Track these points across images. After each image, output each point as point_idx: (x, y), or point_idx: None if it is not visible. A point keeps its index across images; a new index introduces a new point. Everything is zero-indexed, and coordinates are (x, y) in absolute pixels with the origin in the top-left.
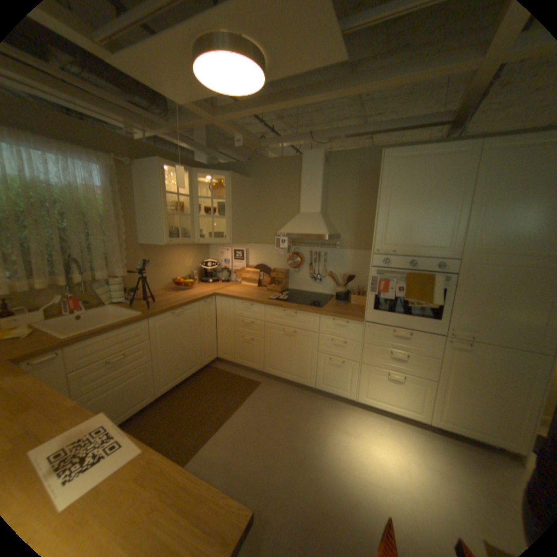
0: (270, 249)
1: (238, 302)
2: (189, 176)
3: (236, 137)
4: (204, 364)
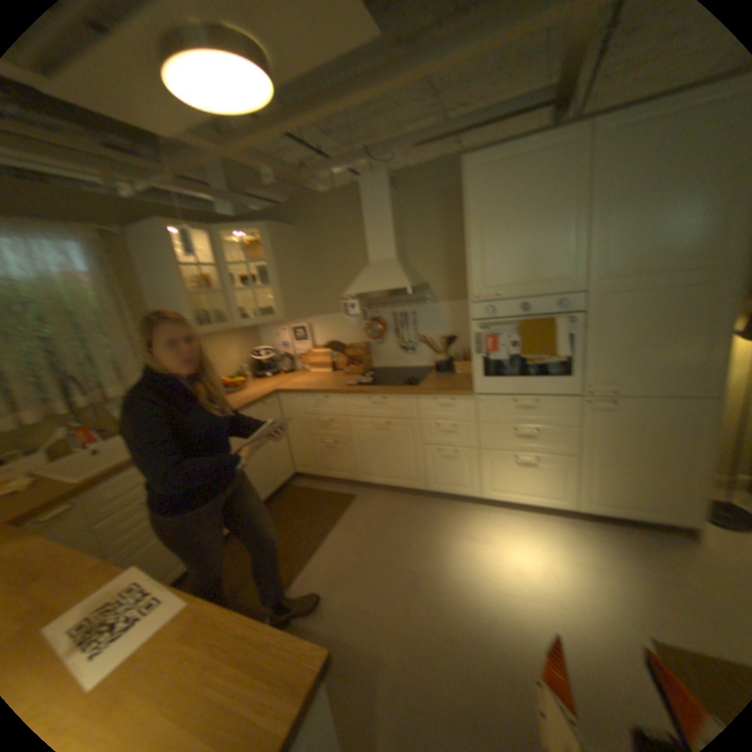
0: (341, 319)
1: (310, 397)
2: (212, 237)
3: (265, 173)
4: (280, 485)
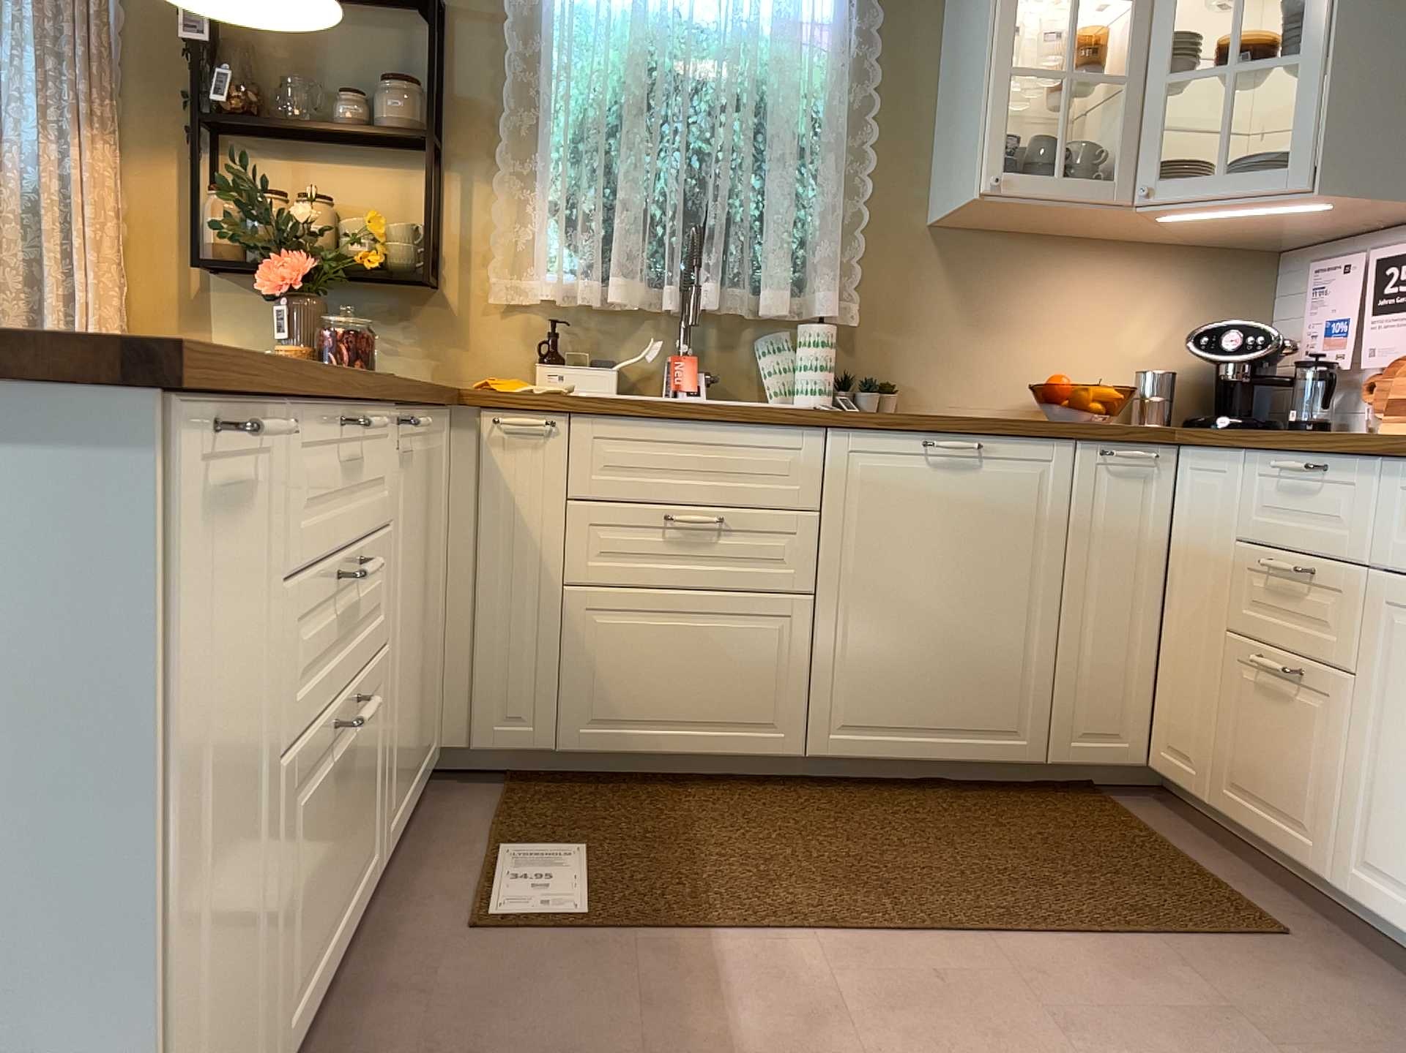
0: None
1: (1265, 463)
2: None
3: None
4: (1061, 753)
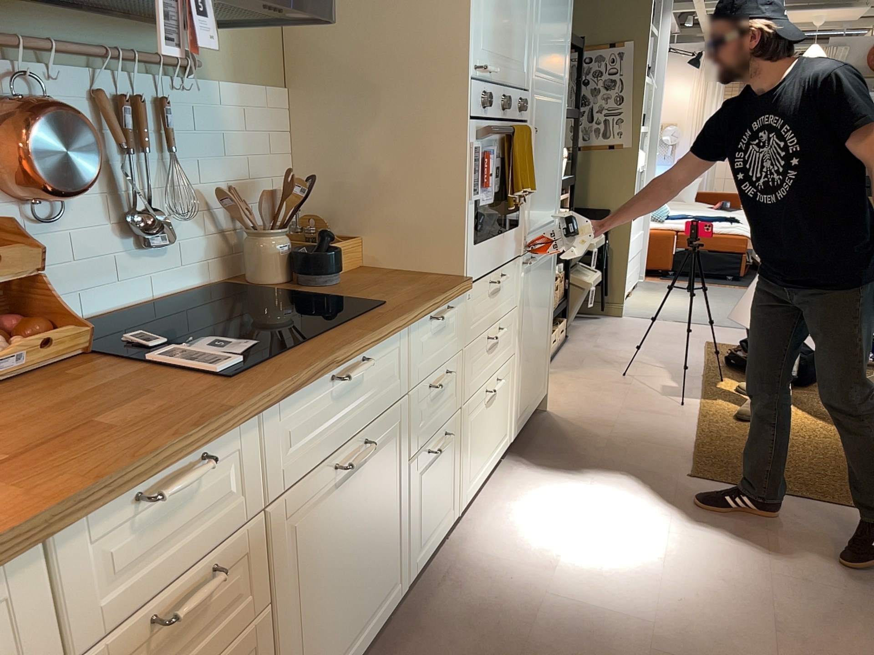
0: None
1: (90, 525)
2: None
3: None
4: None
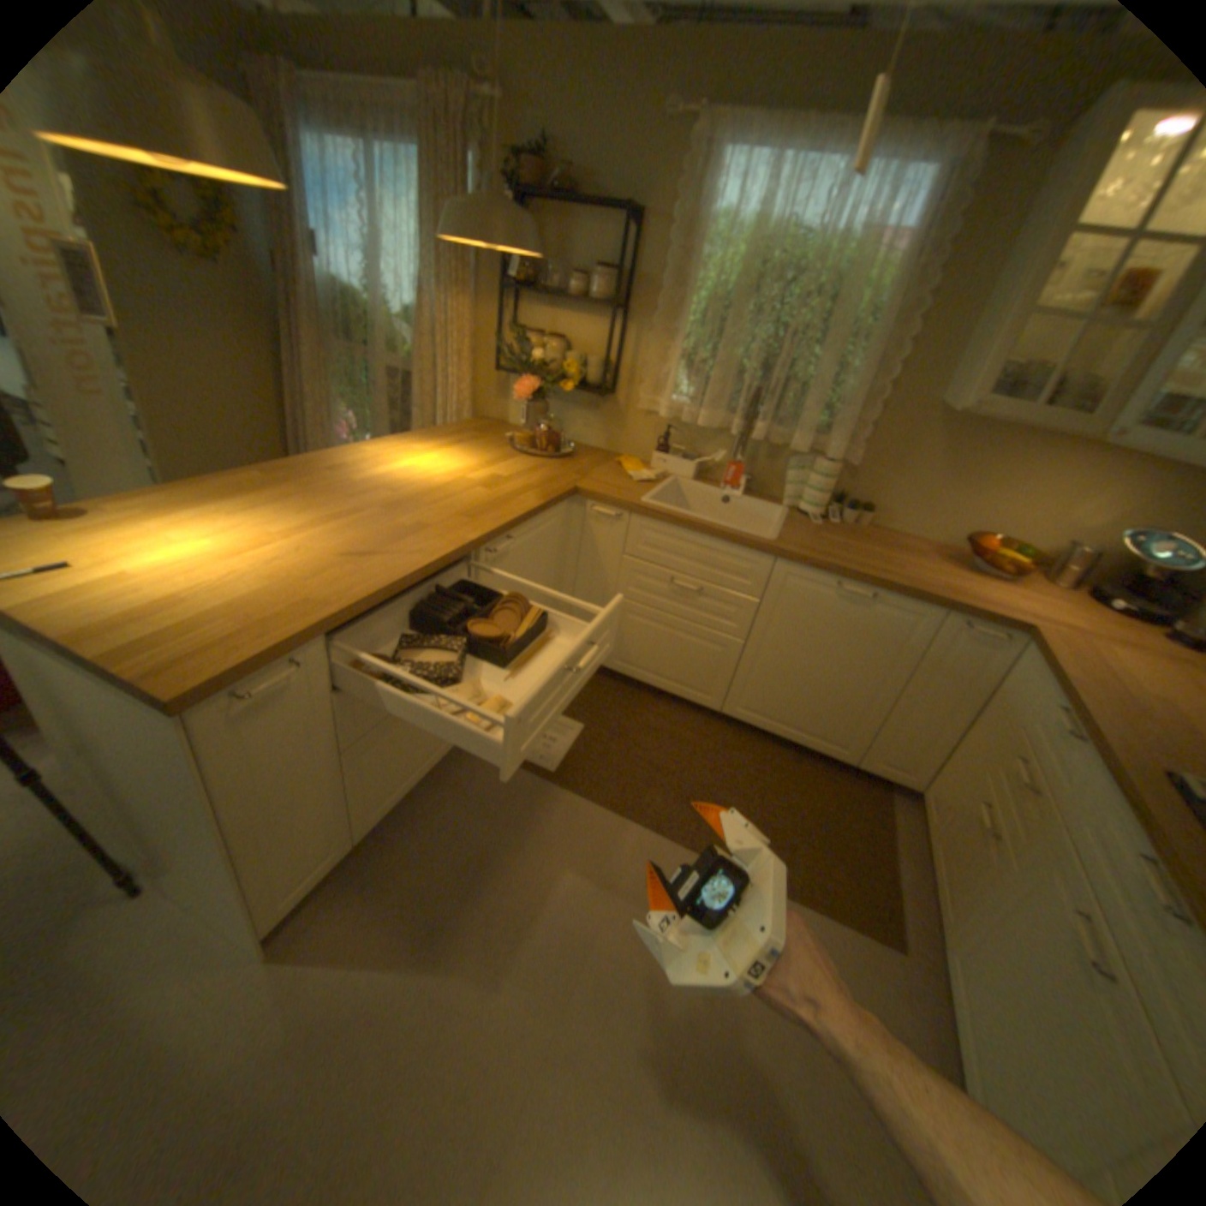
0: None
1: (1063, 698)
2: None
3: None
4: (868, 767)
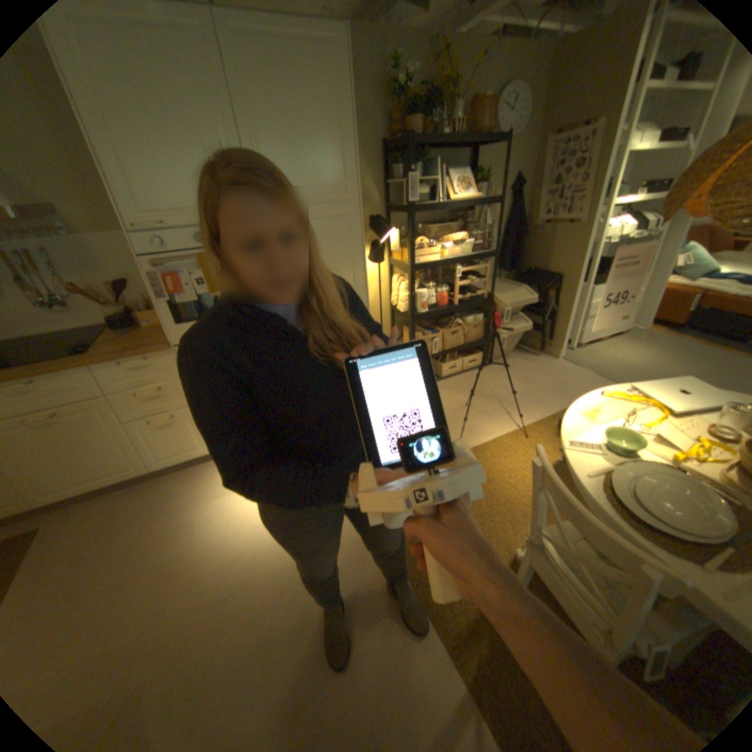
0: None
1: None
2: None
3: None
4: None
